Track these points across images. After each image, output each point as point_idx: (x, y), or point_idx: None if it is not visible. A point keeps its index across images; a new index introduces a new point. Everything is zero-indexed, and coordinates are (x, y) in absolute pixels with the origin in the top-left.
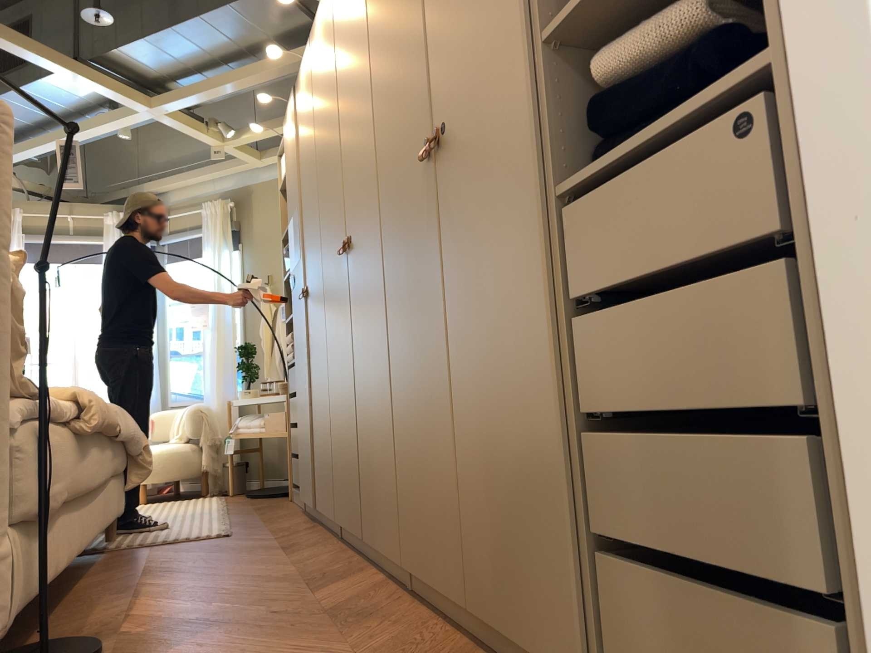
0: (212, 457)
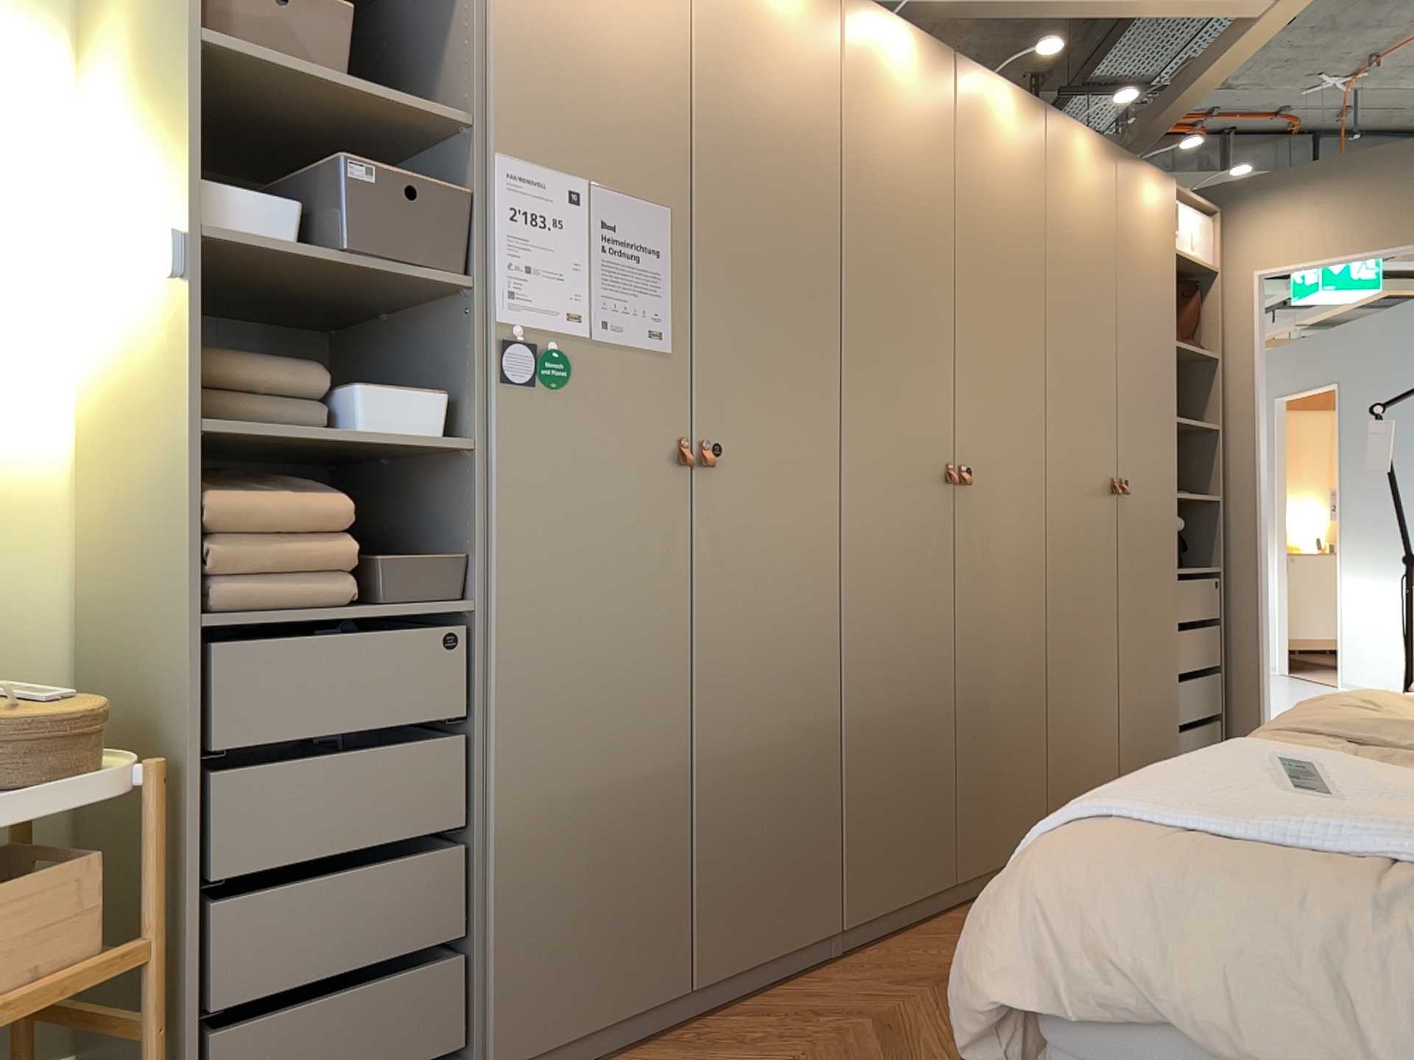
0: None
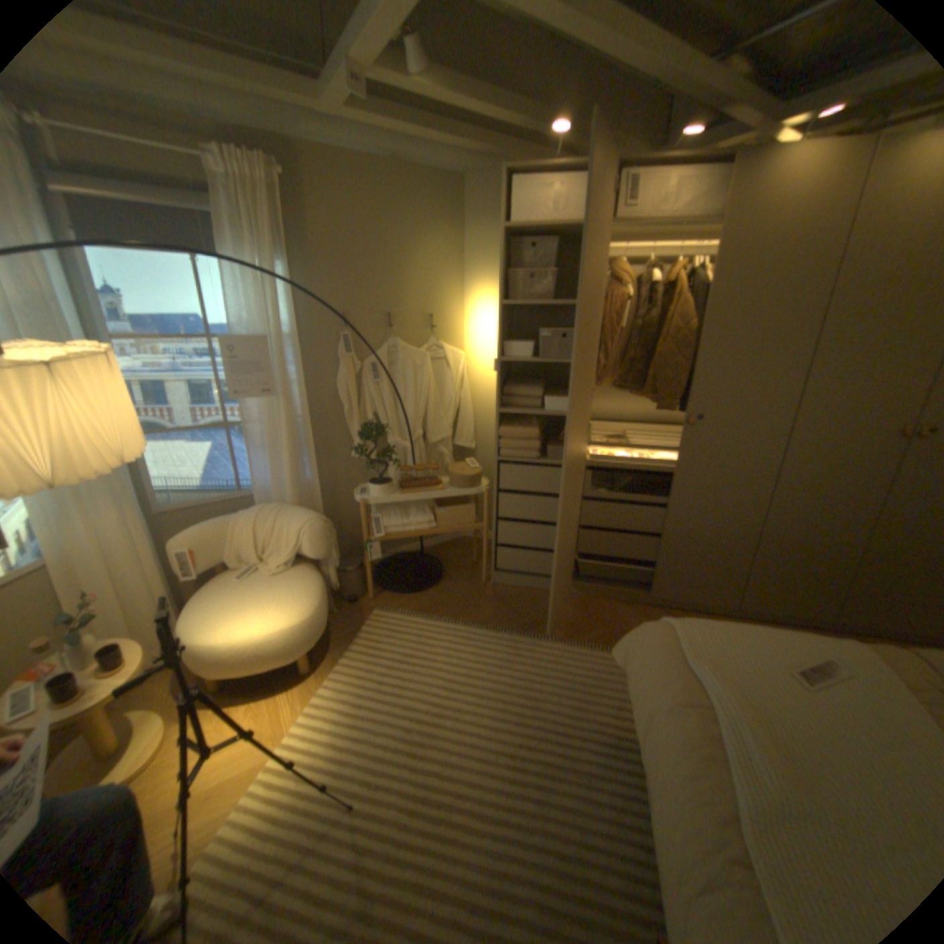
0: (336, 576)
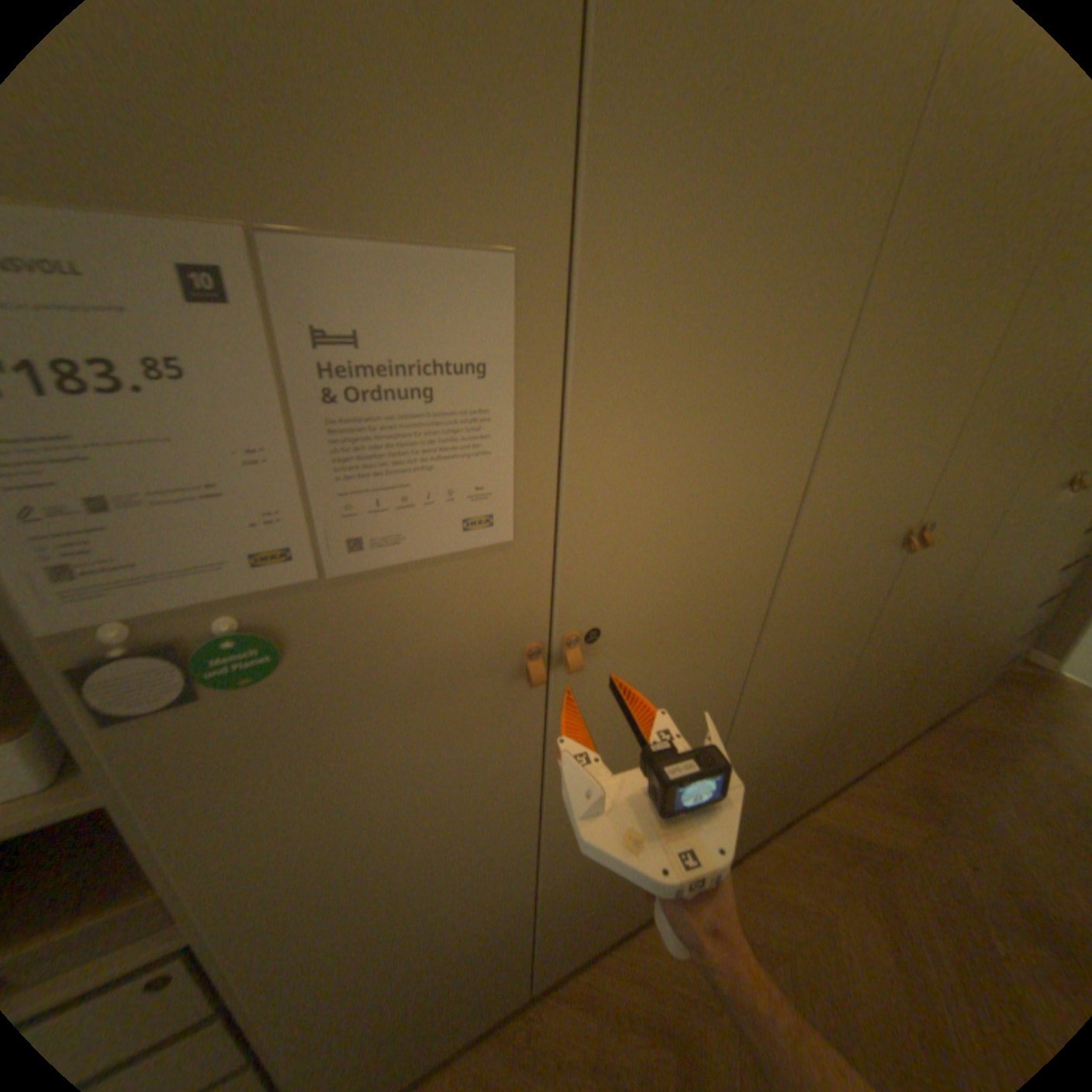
0: None
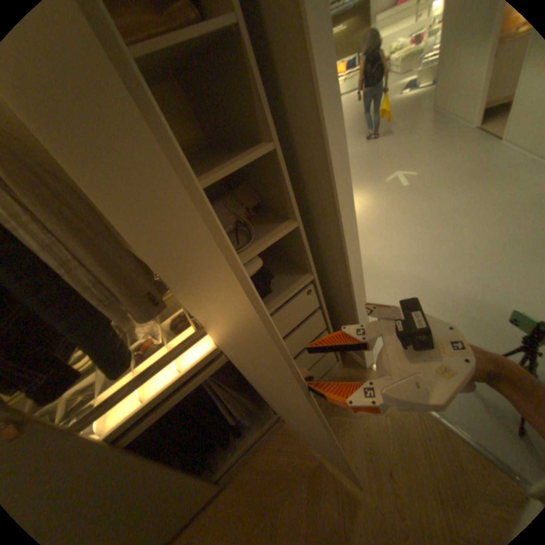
0: None
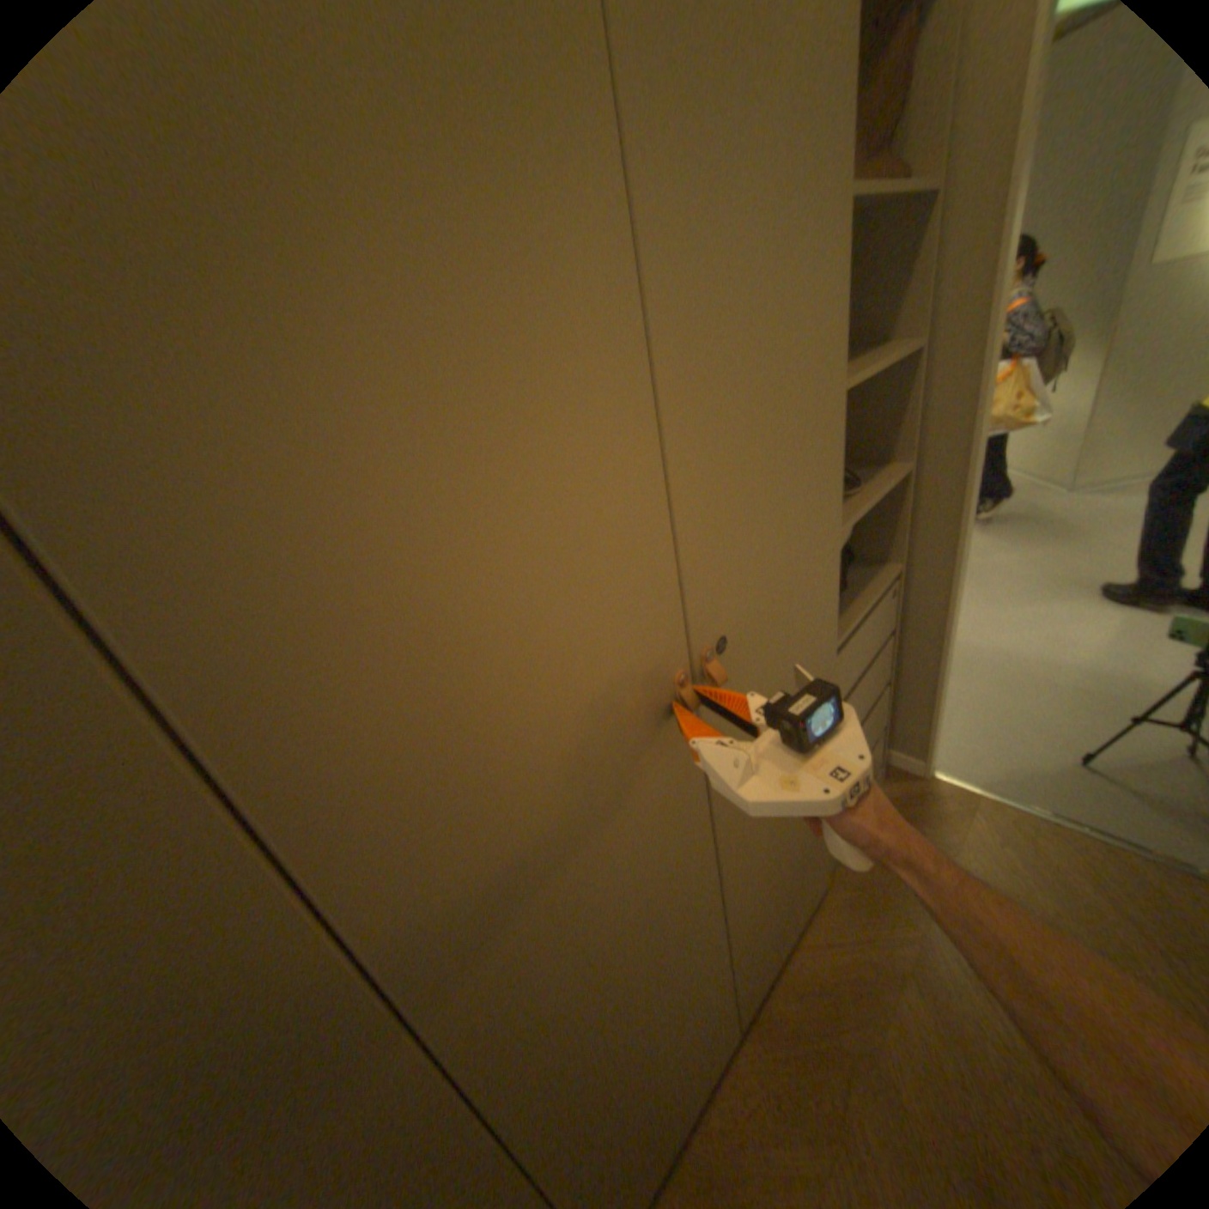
0: None
